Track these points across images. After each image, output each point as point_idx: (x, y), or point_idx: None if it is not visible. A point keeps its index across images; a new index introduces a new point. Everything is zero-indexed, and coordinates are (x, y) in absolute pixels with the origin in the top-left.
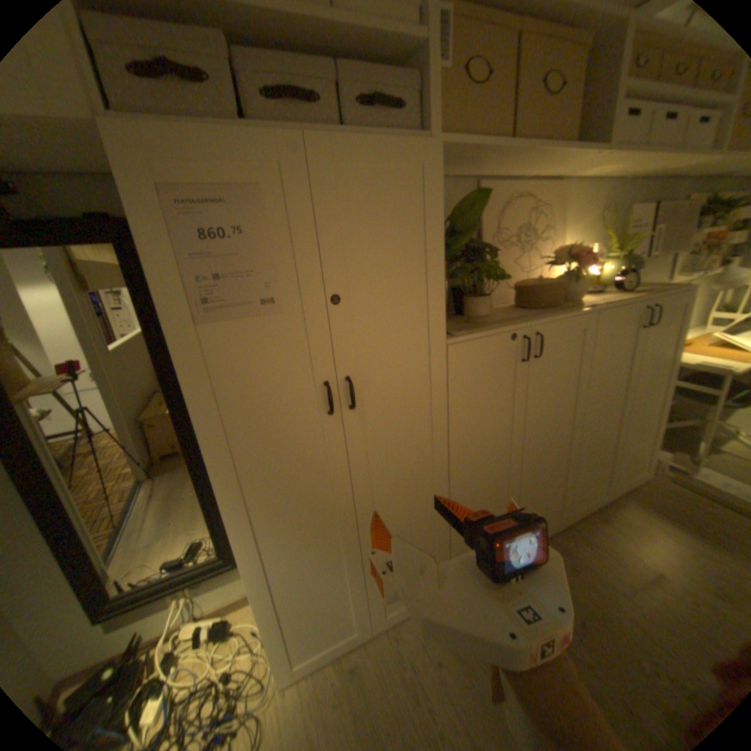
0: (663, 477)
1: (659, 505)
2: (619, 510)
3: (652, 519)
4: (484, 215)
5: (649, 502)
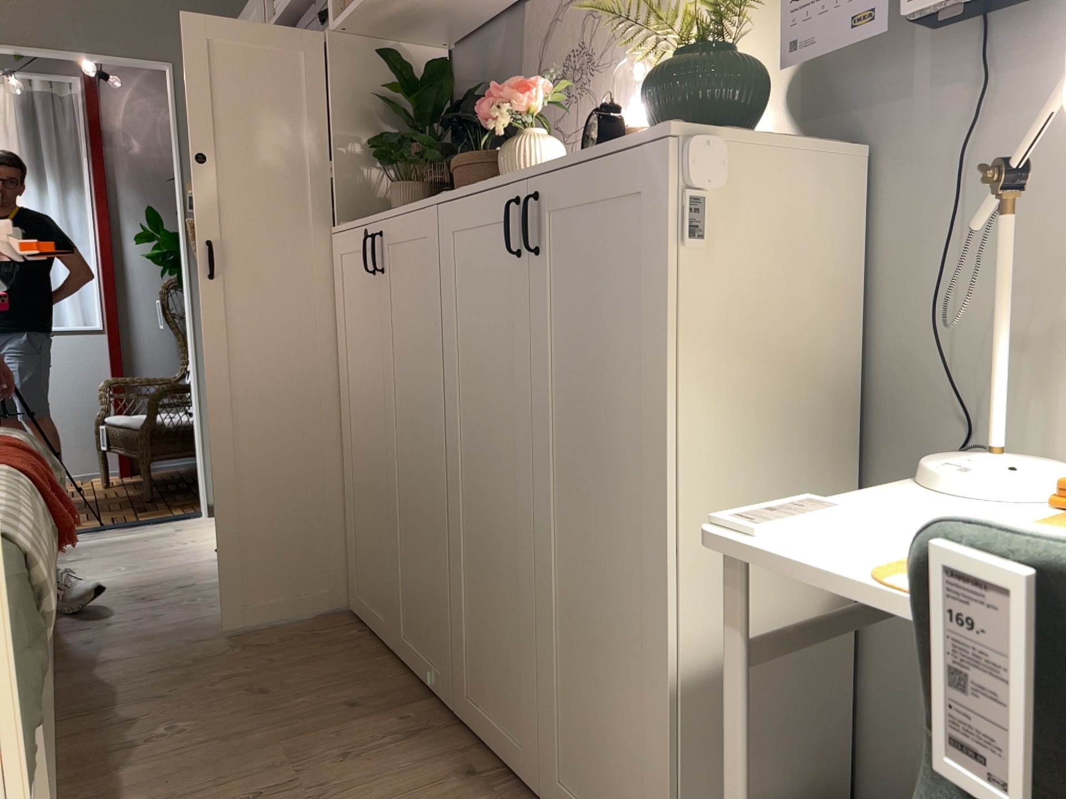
0: None
1: None
2: None
3: None
4: (527, 54)
5: None
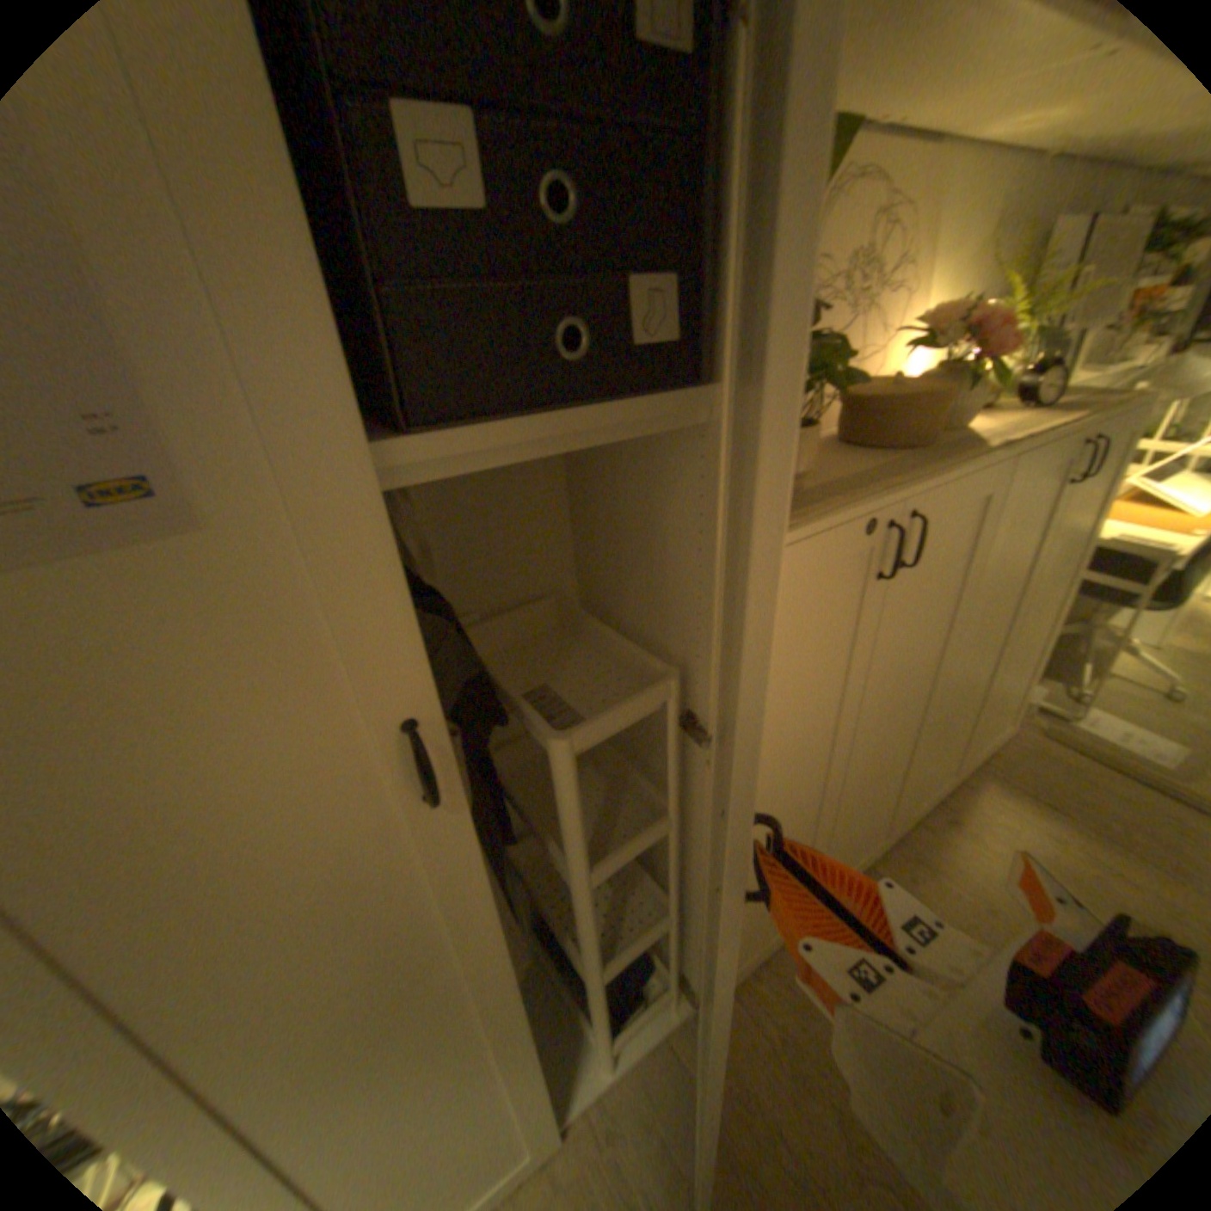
0: (1030, 728)
1: (1033, 783)
2: (971, 799)
3: (1025, 812)
4: None
5: (1015, 779)
